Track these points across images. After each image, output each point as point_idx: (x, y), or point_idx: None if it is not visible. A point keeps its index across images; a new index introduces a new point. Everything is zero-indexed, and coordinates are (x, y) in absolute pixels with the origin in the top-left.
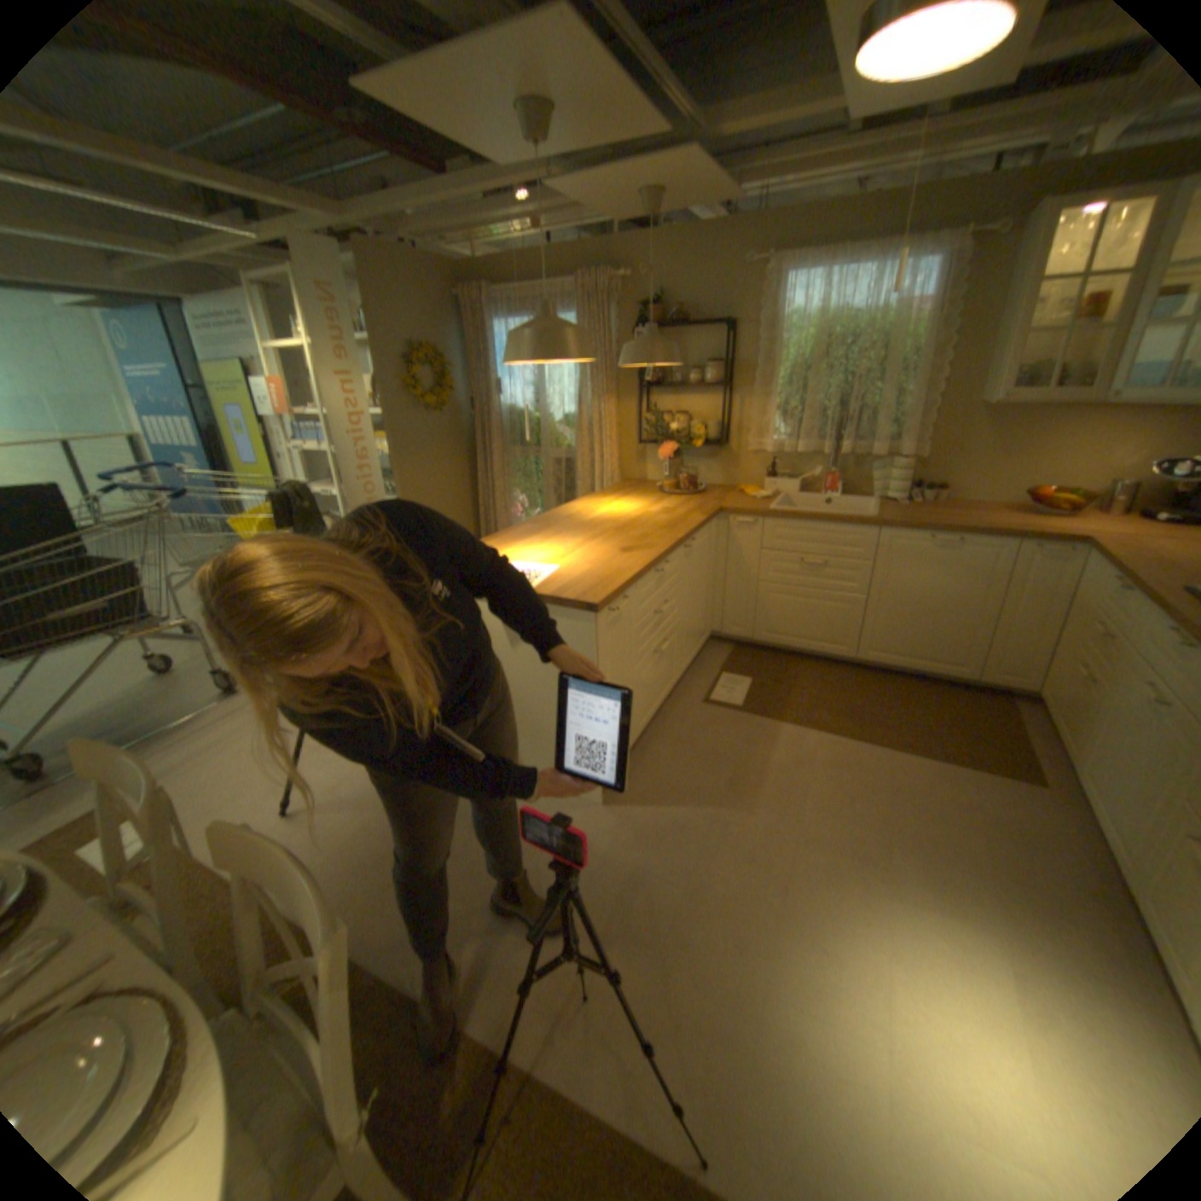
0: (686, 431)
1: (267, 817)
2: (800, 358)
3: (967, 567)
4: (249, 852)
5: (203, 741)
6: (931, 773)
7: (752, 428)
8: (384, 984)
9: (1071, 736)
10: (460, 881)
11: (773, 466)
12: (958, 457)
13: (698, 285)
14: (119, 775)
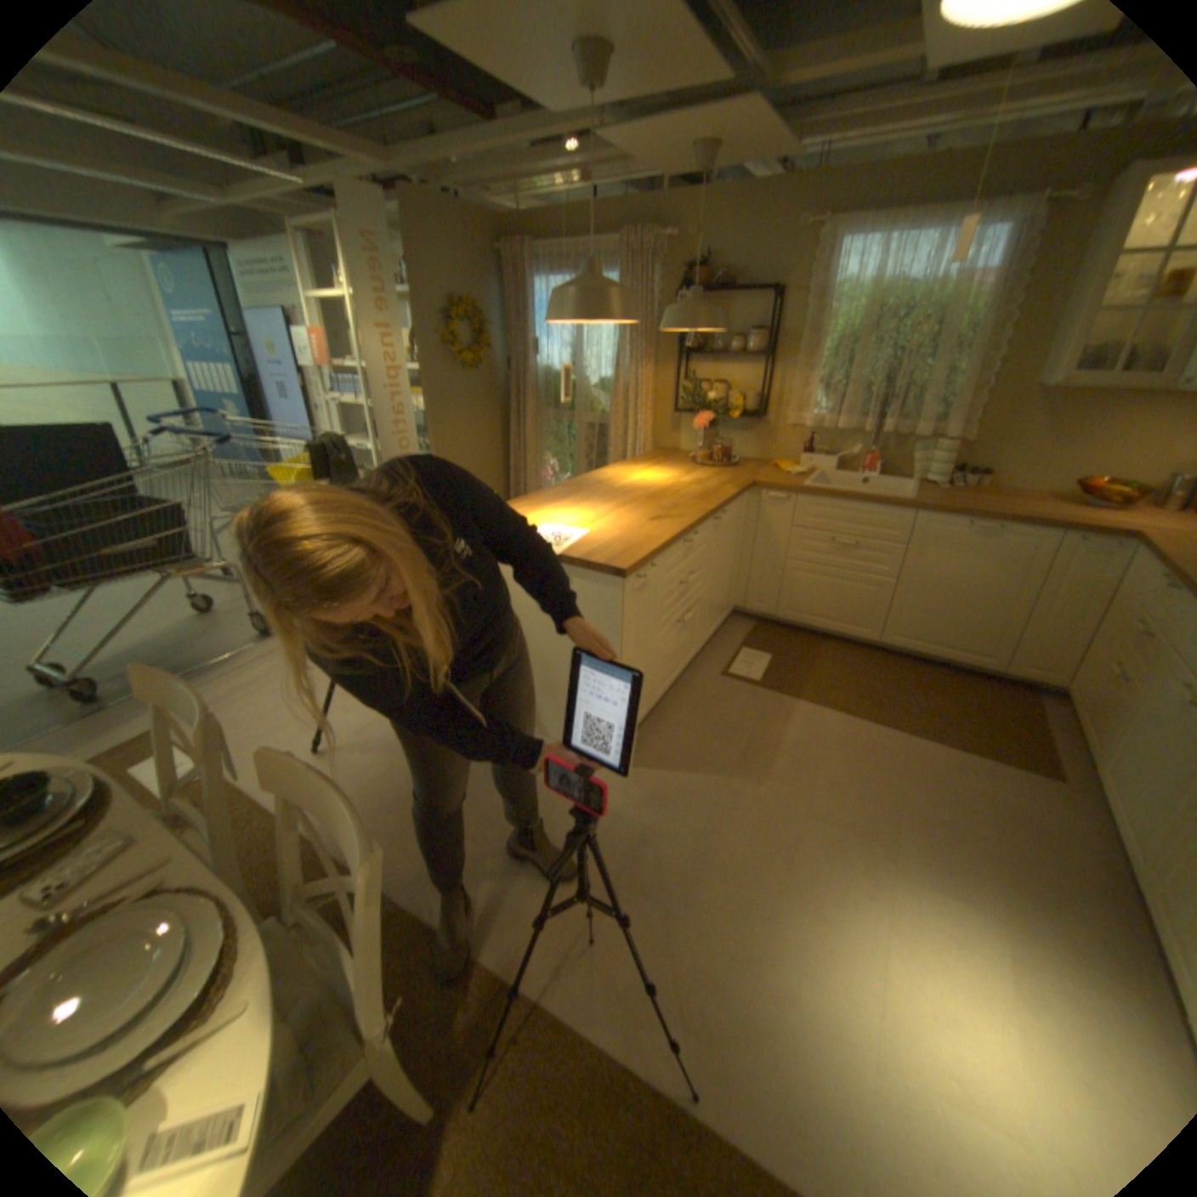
0: (723, 401)
1: (300, 753)
2: (848, 330)
3: (1005, 556)
4: (292, 778)
5: (241, 679)
6: (947, 760)
7: (792, 401)
8: (405, 912)
9: (1096, 734)
10: (478, 826)
11: (810, 442)
12: (1007, 442)
13: (747, 247)
14: (173, 701)
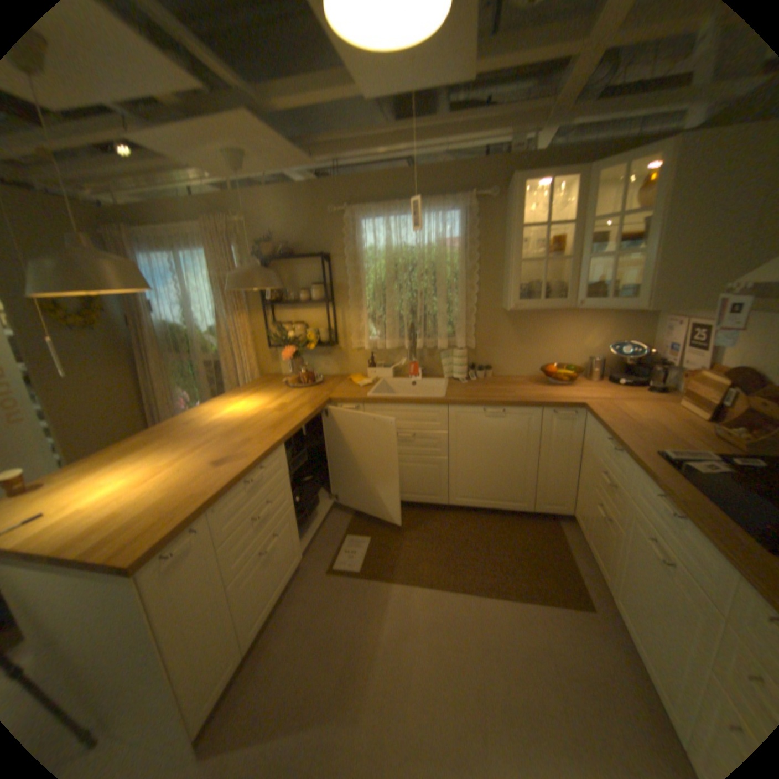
0: (303, 338)
1: None
2: (378, 282)
3: (511, 430)
4: None
5: None
6: (512, 617)
7: (353, 332)
8: None
9: (602, 562)
10: None
11: (372, 360)
12: (494, 347)
13: (298, 229)
14: None
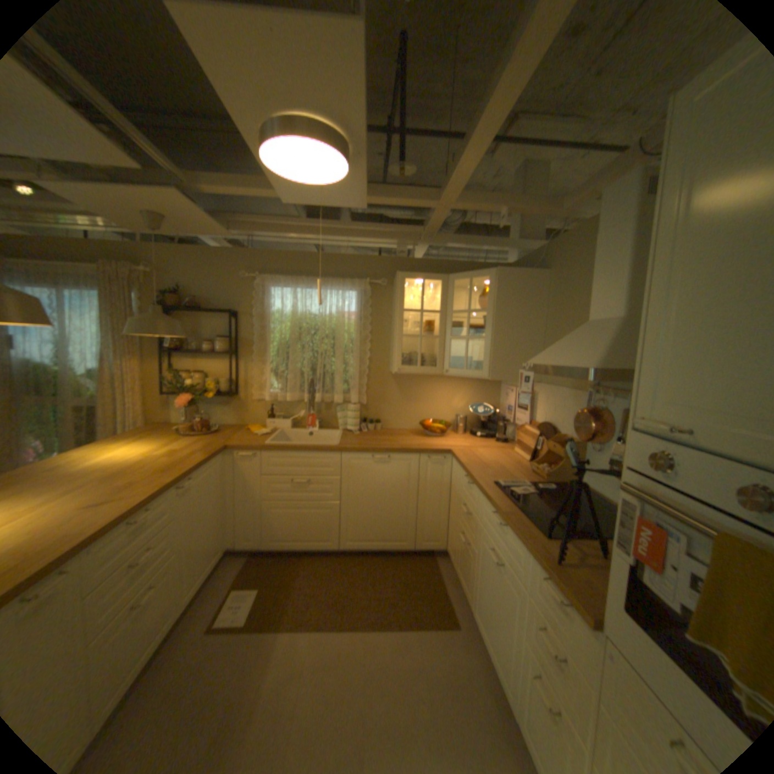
0: (202, 385)
1: None
2: (284, 340)
3: (395, 474)
4: None
5: None
6: (392, 645)
7: (256, 383)
8: None
9: (465, 583)
10: None
11: (273, 410)
12: (384, 403)
13: (209, 285)
14: None
